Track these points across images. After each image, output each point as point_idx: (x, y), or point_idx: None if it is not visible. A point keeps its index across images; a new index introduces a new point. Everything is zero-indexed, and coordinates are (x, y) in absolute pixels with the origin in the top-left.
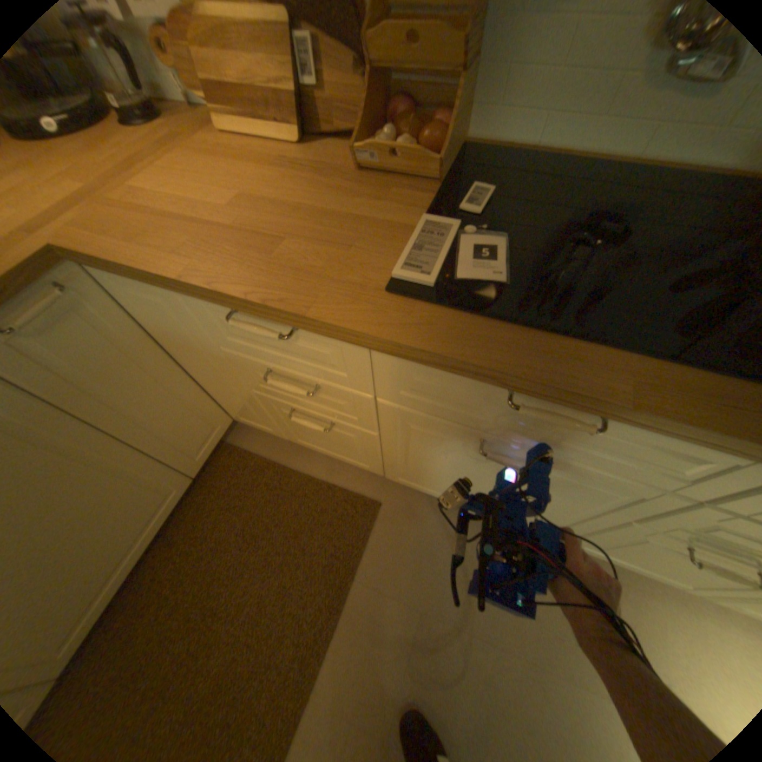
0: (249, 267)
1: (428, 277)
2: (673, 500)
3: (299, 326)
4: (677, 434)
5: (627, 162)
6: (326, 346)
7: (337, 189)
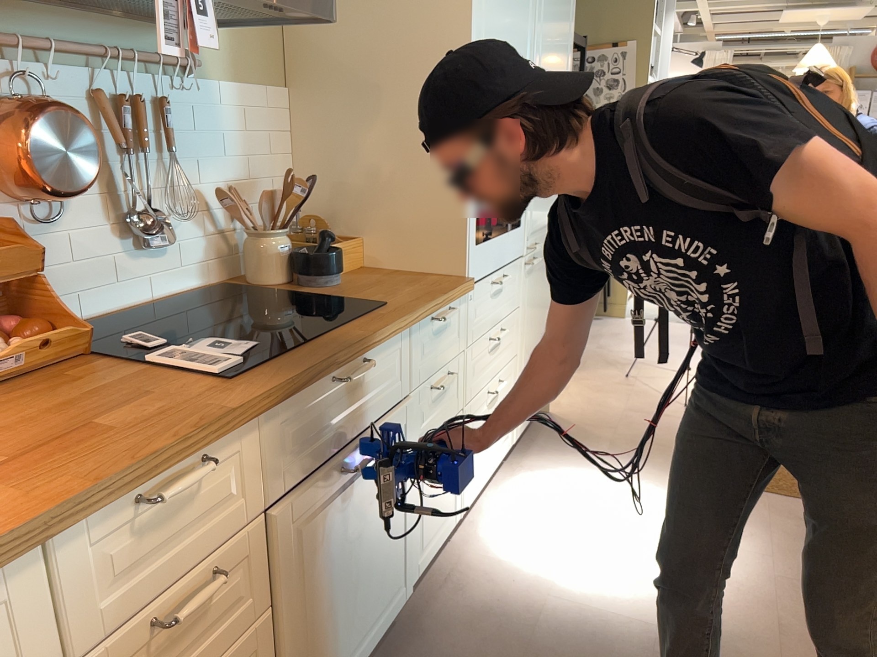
0: (129, 438)
1: (232, 363)
2: (404, 409)
3: (221, 440)
4: (382, 348)
5: (153, 305)
6: (227, 467)
7: (27, 397)
